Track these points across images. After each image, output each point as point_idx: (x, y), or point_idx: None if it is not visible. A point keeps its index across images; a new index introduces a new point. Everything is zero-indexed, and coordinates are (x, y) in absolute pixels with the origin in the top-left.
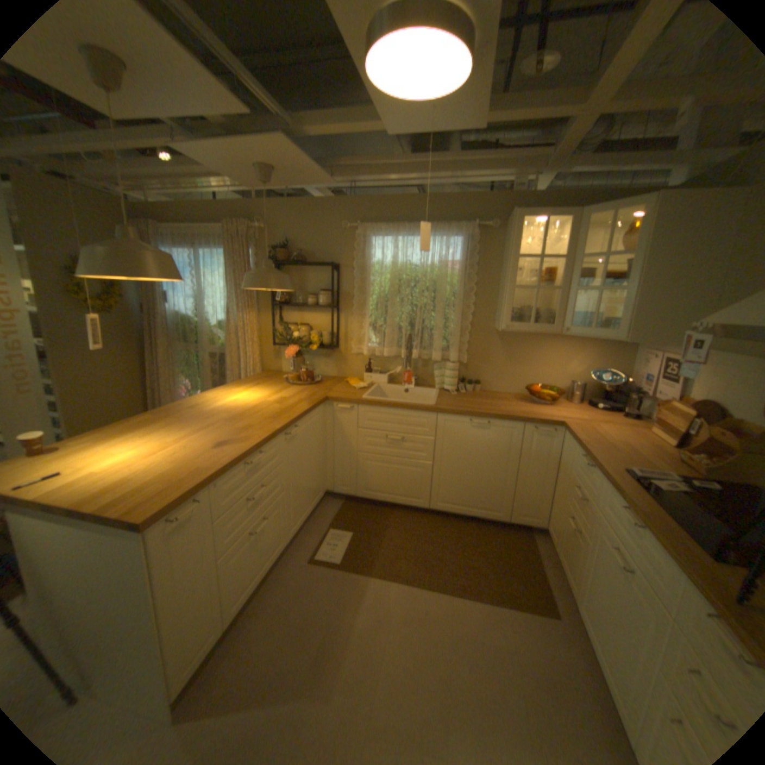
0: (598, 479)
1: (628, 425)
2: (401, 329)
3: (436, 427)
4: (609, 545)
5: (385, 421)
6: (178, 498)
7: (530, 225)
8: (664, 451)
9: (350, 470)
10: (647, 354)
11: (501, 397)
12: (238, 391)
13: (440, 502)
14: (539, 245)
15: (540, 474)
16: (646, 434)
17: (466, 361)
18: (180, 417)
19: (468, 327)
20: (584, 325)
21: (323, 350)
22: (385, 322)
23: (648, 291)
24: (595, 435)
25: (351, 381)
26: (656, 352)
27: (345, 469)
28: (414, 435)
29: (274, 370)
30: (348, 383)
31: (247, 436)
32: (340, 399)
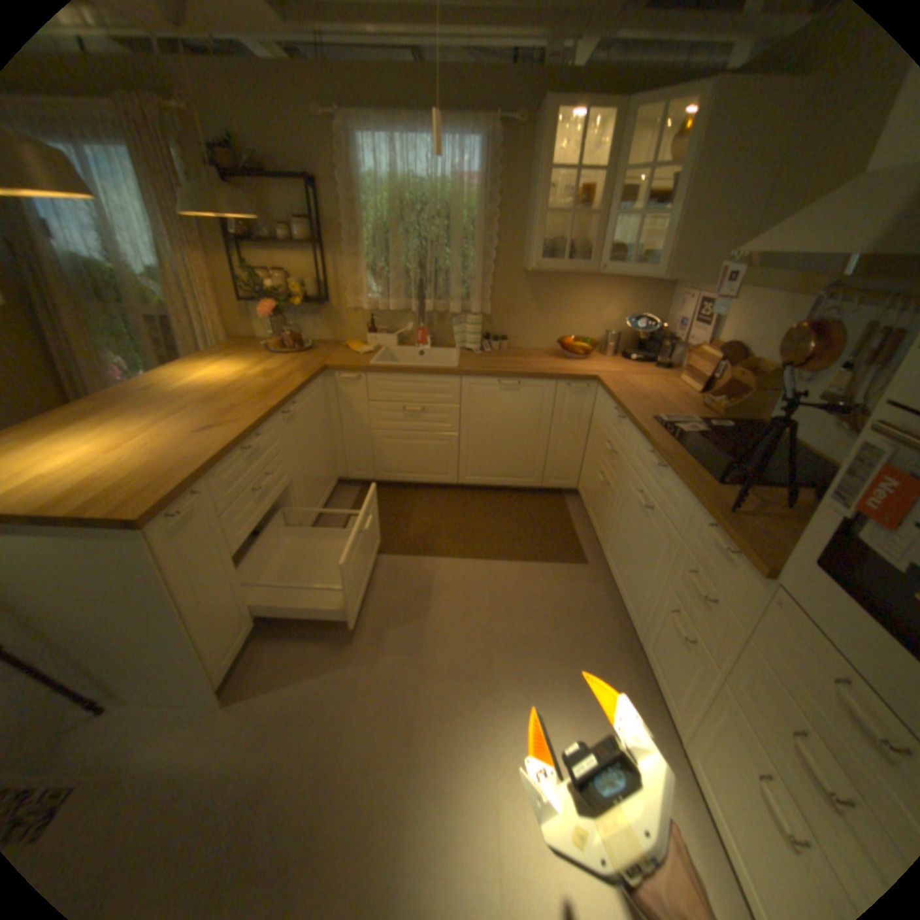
0: (627, 430)
1: (658, 374)
2: (408, 273)
3: (460, 393)
4: (633, 489)
5: (400, 391)
6: (172, 490)
7: (564, 121)
8: (688, 397)
9: (364, 451)
10: (683, 294)
11: (530, 354)
12: (202, 365)
13: (468, 475)
14: (575, 152)
15: (570, 434)
16: (674, 382)
17: (490, 312)
18: (132, 402)
19: (491, 267)
20: (622, 261)
21: (307, 306)
22: (386, 263)
23: (691, 216)
24: (626, 387)
25: (351, 345)
26: (692, 291)
27: (358, 451)
28: (435, 404)
29: (244, 336)
30: (348, 348)
31: (235, 417)
32: (341, 367)
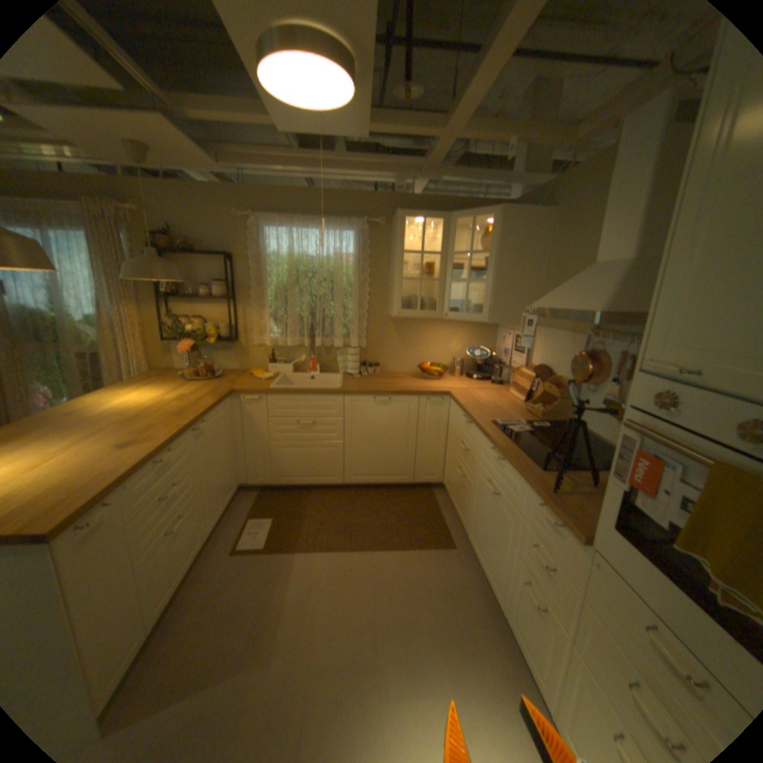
0: (474, 432)
1: (494, 389)
2: (303, 318)
3: (344, 408)
4: (484, 479)
5: (295, 407)
6: (87, 502)
7: (410, 224)
8: (516, 405)
9: (263, 459)
10: (503, 332)
11: (398, 376)
12: (125, 391)
13: (352, 475)
14: (419, 242)
15: (433, 437)
16: (505, 394)
17: (366, 346)
18: (57, 425)
19: (365, 314)
20: (458, 311)
21: (220, 343)
22: (285, 312)
23: (499, 283)
24: (471, 399)
25: (255, 372)
26: (509, 330)
27: (258, 459)
28: (324, 417)
29: (165, 367)
30: (253, 374)
31: (151, 435)
32: (246, 390)
